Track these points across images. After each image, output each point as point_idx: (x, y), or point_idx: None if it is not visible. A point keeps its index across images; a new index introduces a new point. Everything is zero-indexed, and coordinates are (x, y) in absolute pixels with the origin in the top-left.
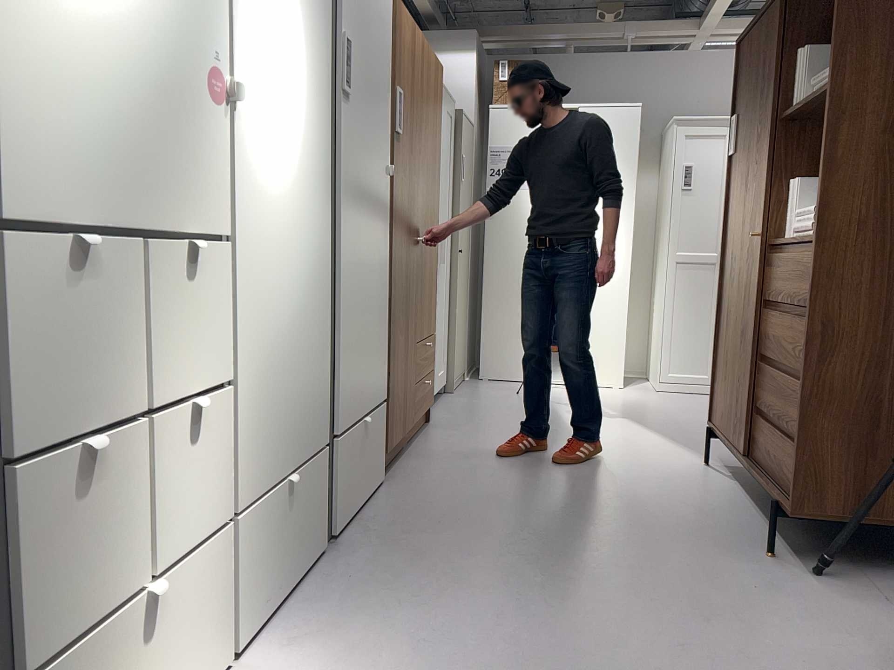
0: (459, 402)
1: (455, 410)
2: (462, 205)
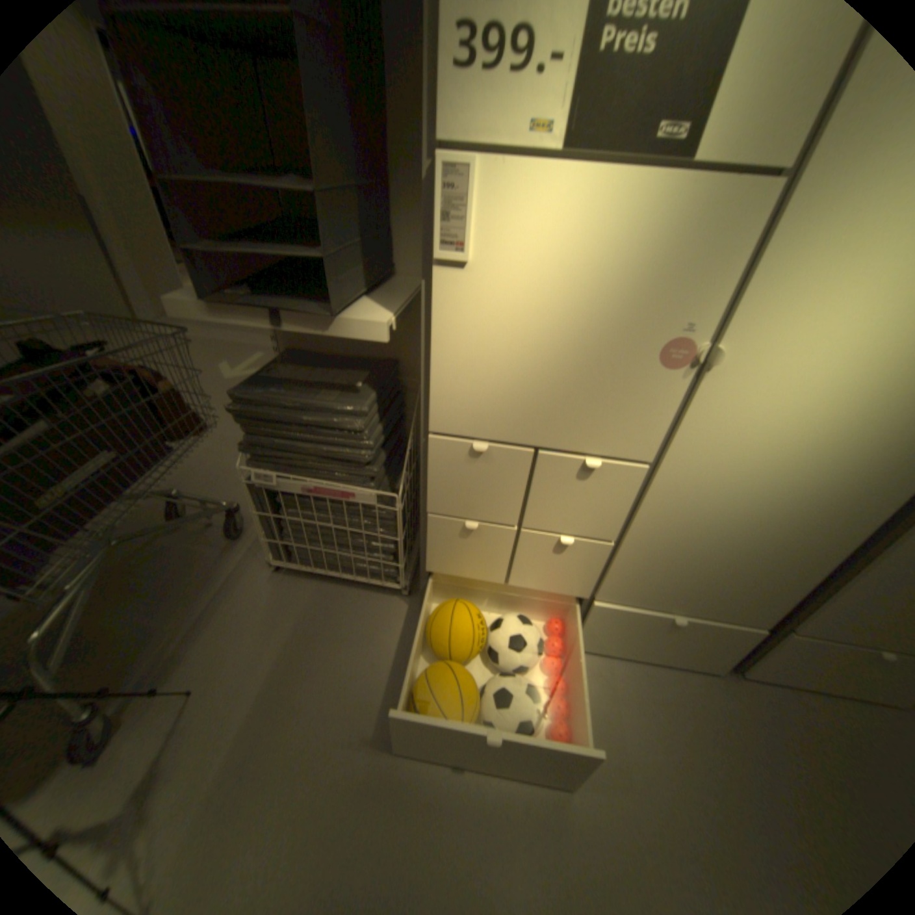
0: None
1: None
2: None
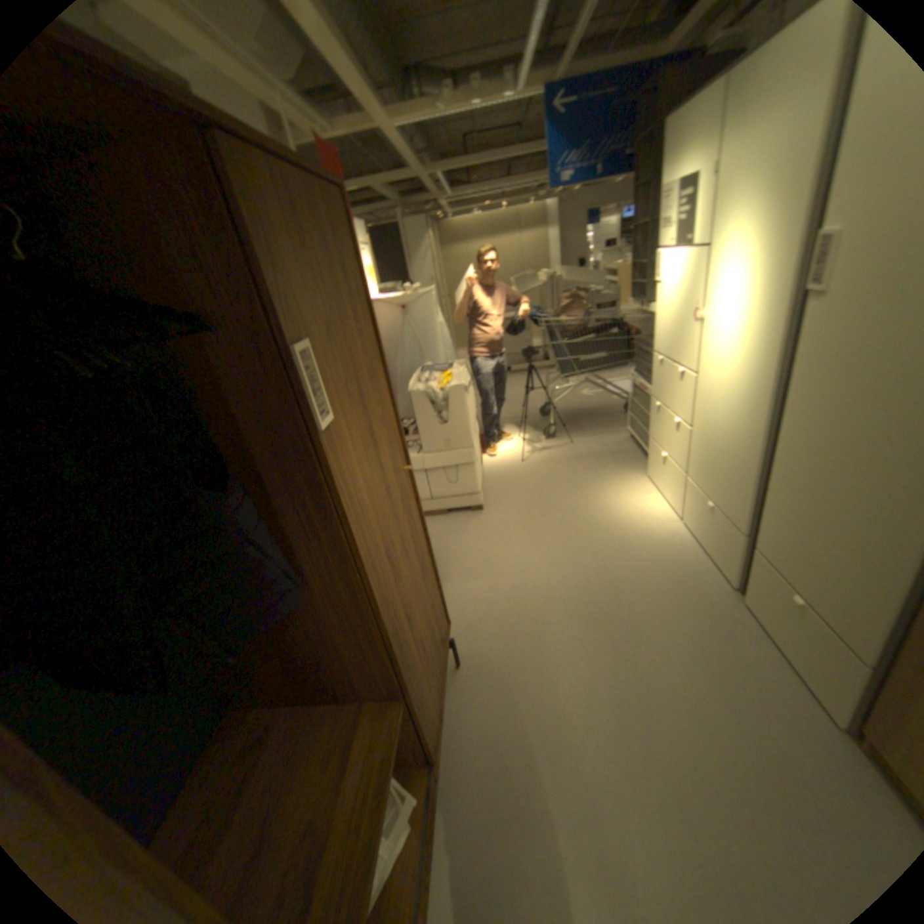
0: None
1: None
2: None
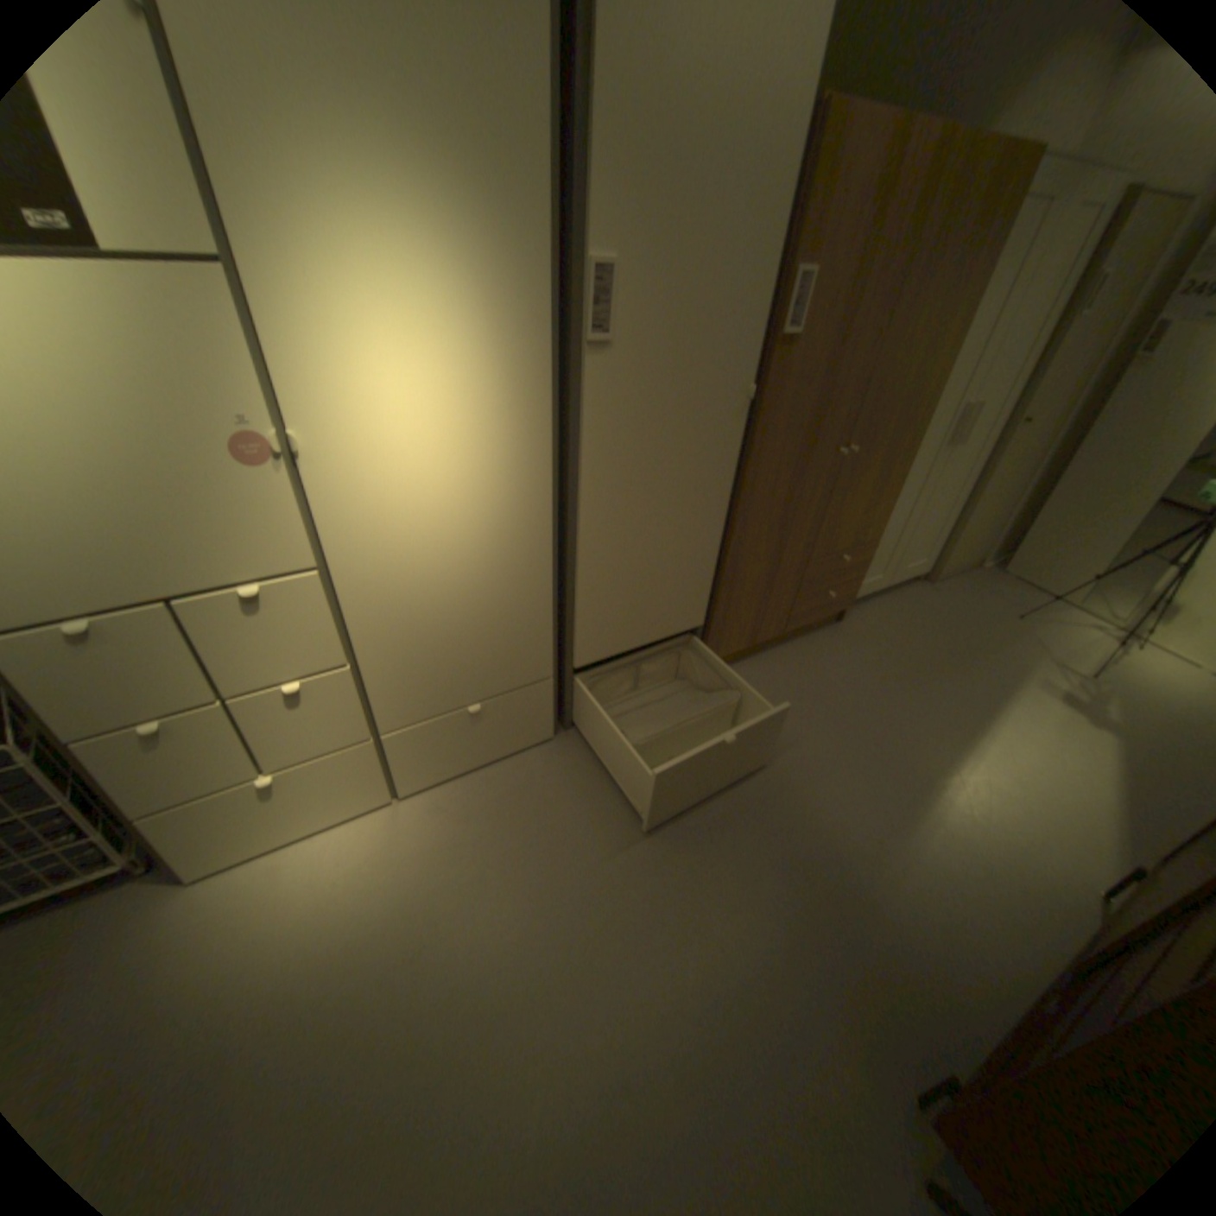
0: (924, 602)
1: (901, 613)
2: (1065, 353)
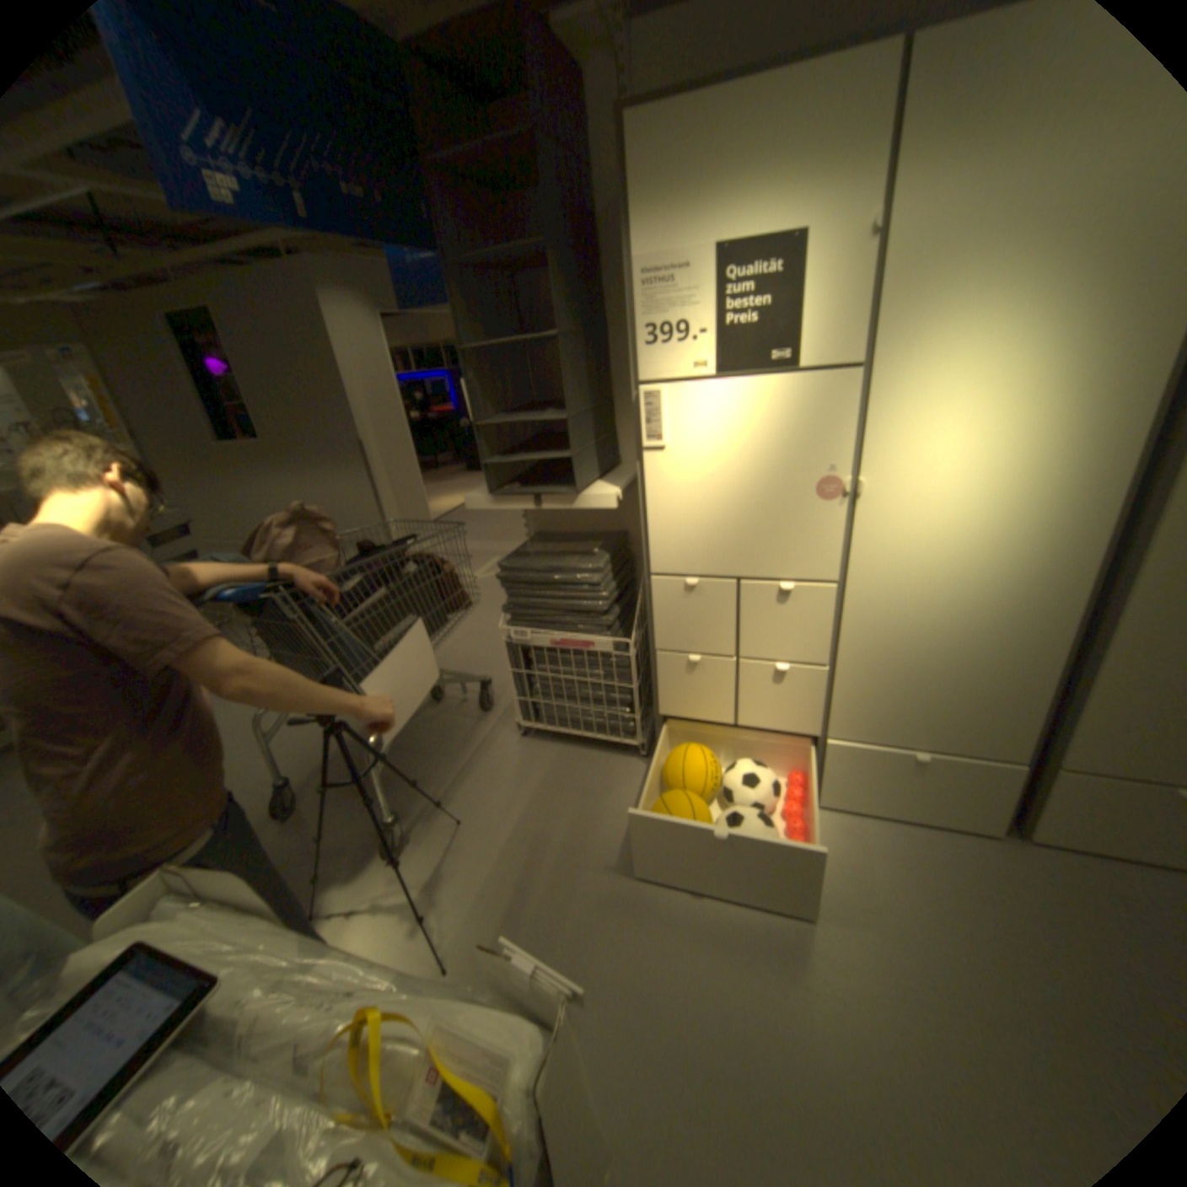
0: None
1: None
2: None
